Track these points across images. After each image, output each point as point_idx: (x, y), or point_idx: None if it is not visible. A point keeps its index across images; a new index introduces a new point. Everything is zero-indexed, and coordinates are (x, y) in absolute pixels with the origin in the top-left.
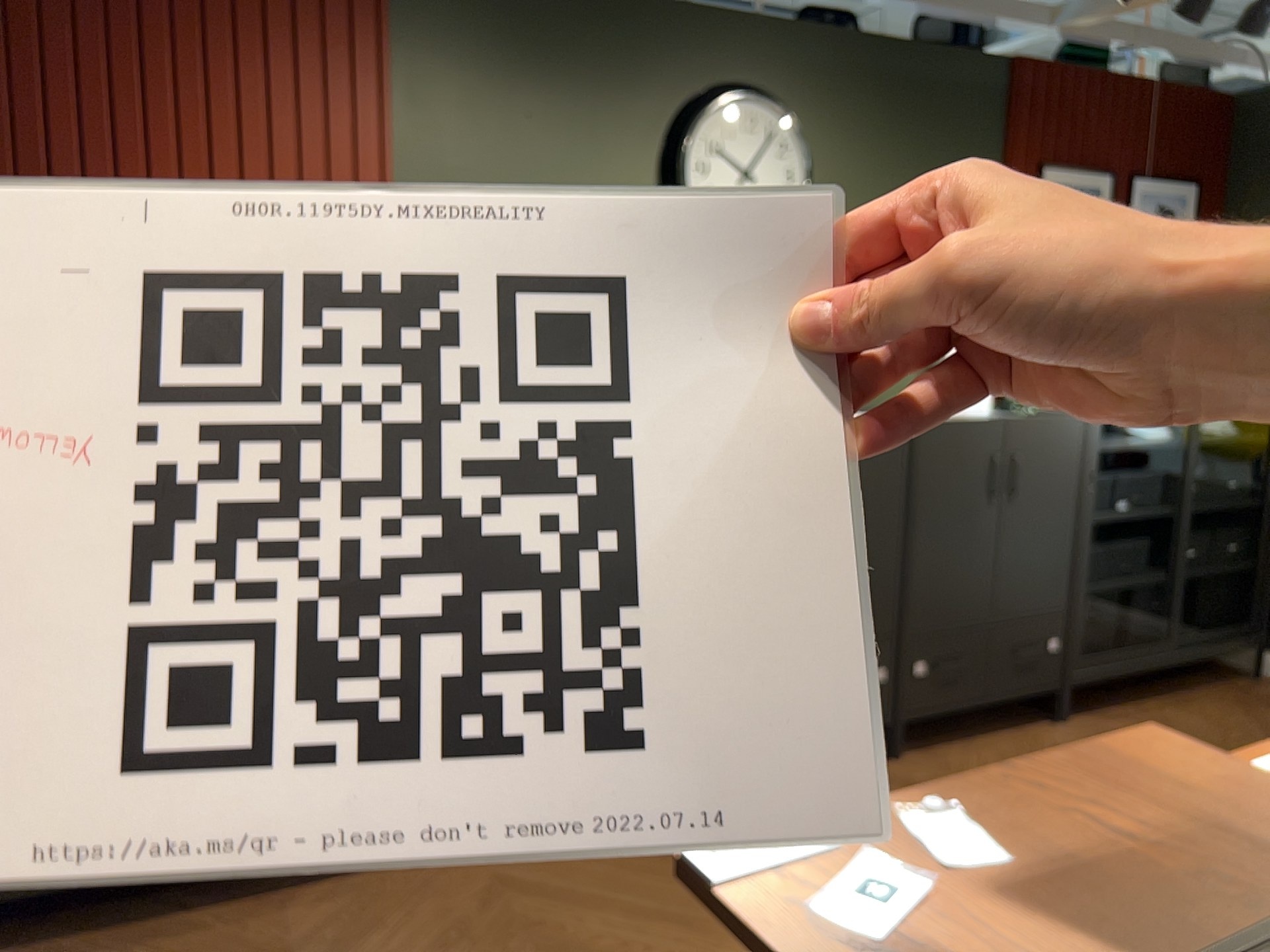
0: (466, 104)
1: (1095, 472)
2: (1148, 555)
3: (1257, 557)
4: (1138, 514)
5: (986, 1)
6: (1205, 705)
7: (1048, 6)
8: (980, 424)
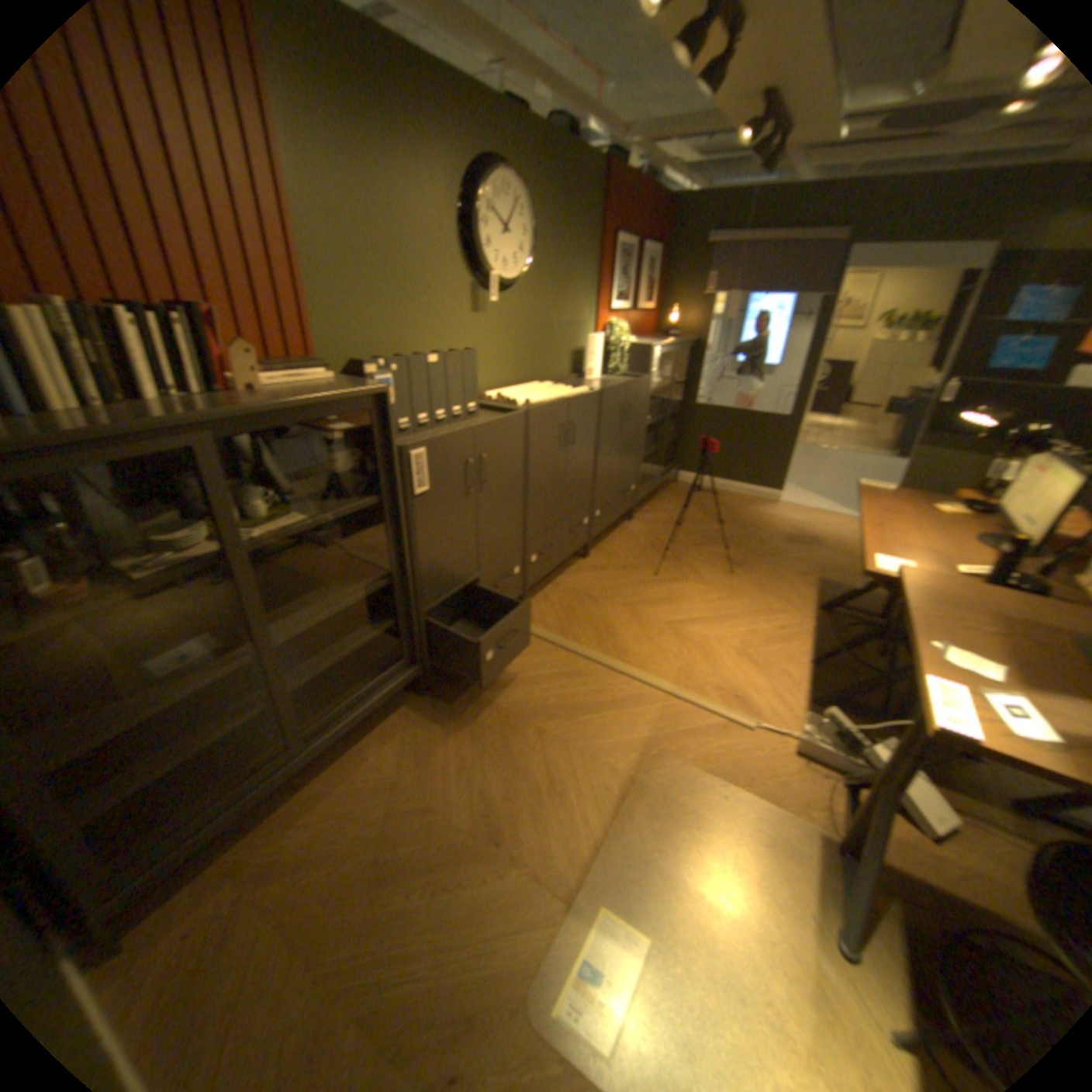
0: (329, 144)
1: (647, 405)
2: (651, 439)
3: (675, 432)
4: (652, 422)
5: (601, 113)
6: (667, 499)
7: (623, 123)
8: (619, 388)
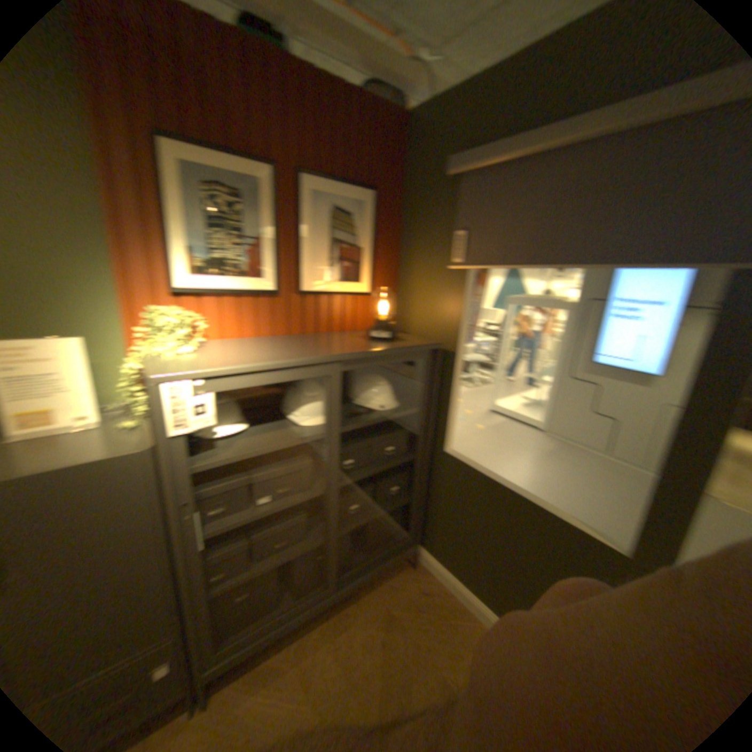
0: None
1: (182, 501)
2: (301, 525)
3: (412, 486)
4: (273, 508)
5: None
6: (353, 629)
7: None
8: None
